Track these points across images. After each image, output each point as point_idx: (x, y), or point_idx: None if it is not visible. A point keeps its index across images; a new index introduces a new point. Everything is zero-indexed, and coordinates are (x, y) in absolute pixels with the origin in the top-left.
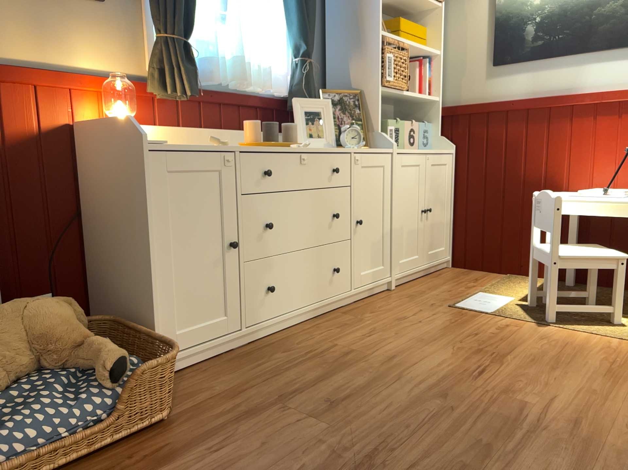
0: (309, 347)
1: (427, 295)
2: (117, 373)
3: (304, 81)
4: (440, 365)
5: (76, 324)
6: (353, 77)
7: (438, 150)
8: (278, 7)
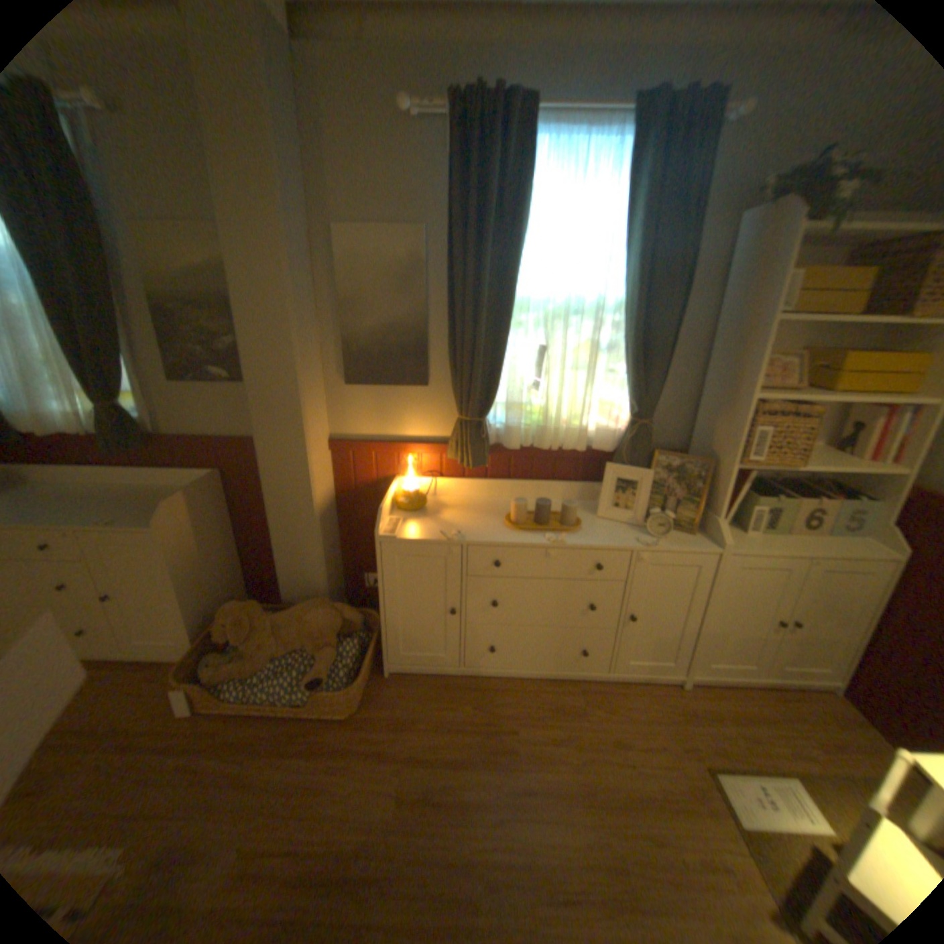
0: (497, 720)
1: (713, 731)
2: (311, 688)
3: (629, 445)
4: (554, 850)
5: (334, 630)
6: (716, 439)
7: (862, 553)
8: (618, 360)
